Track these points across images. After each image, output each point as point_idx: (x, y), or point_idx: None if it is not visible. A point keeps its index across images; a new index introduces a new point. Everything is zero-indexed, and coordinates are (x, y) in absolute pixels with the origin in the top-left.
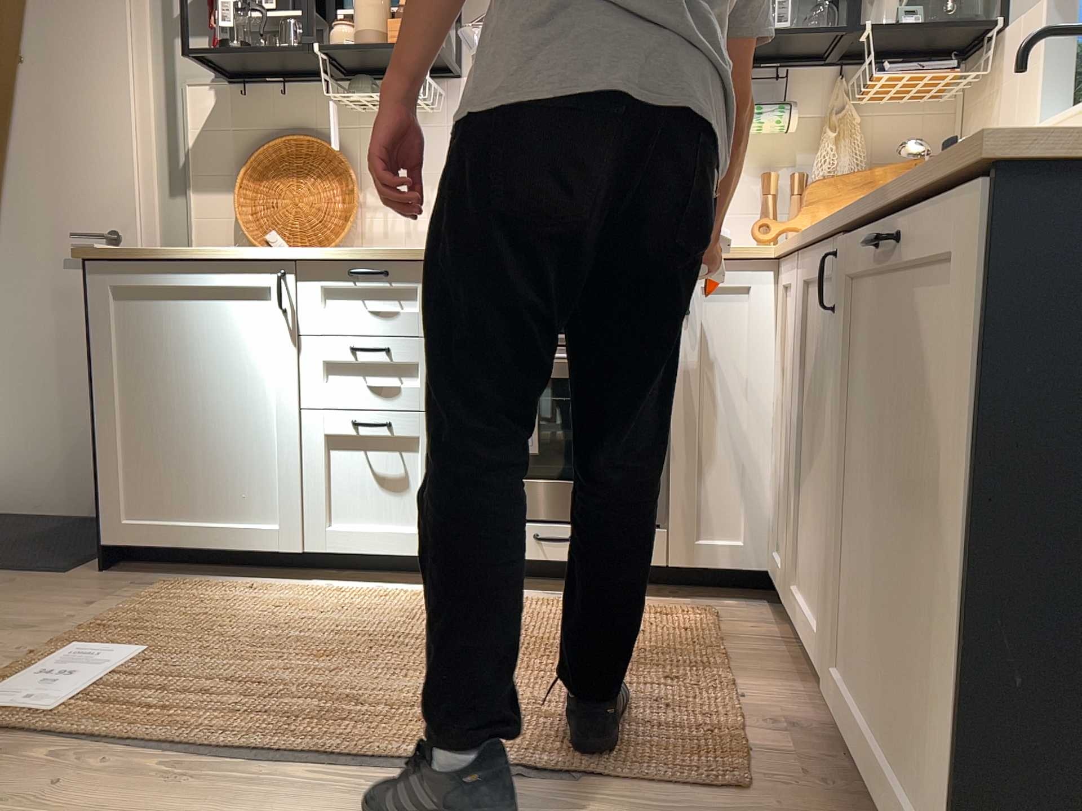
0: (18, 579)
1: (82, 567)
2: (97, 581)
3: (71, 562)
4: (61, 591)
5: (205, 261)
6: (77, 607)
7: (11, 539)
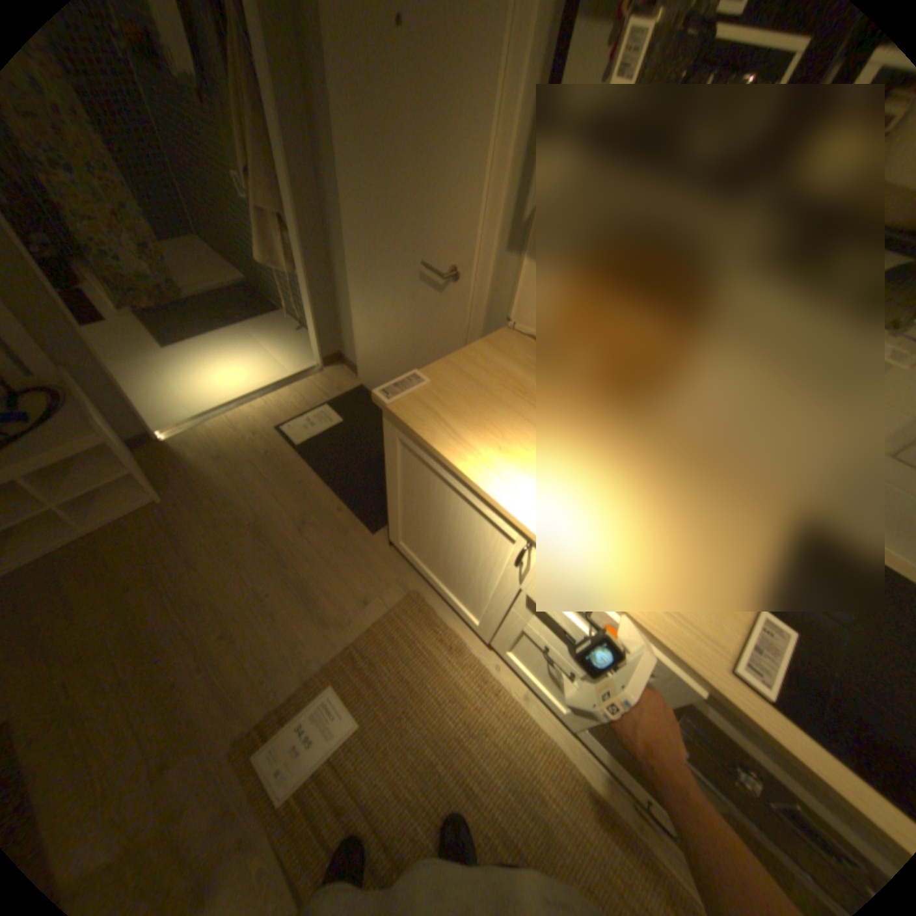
0: (350, 530)
1: (385, 529)
2: (383, 560)
3: (381, 519)
4: (361, 567)
5: (470, 479)
6: (359, 603)
7: (369, 456)
